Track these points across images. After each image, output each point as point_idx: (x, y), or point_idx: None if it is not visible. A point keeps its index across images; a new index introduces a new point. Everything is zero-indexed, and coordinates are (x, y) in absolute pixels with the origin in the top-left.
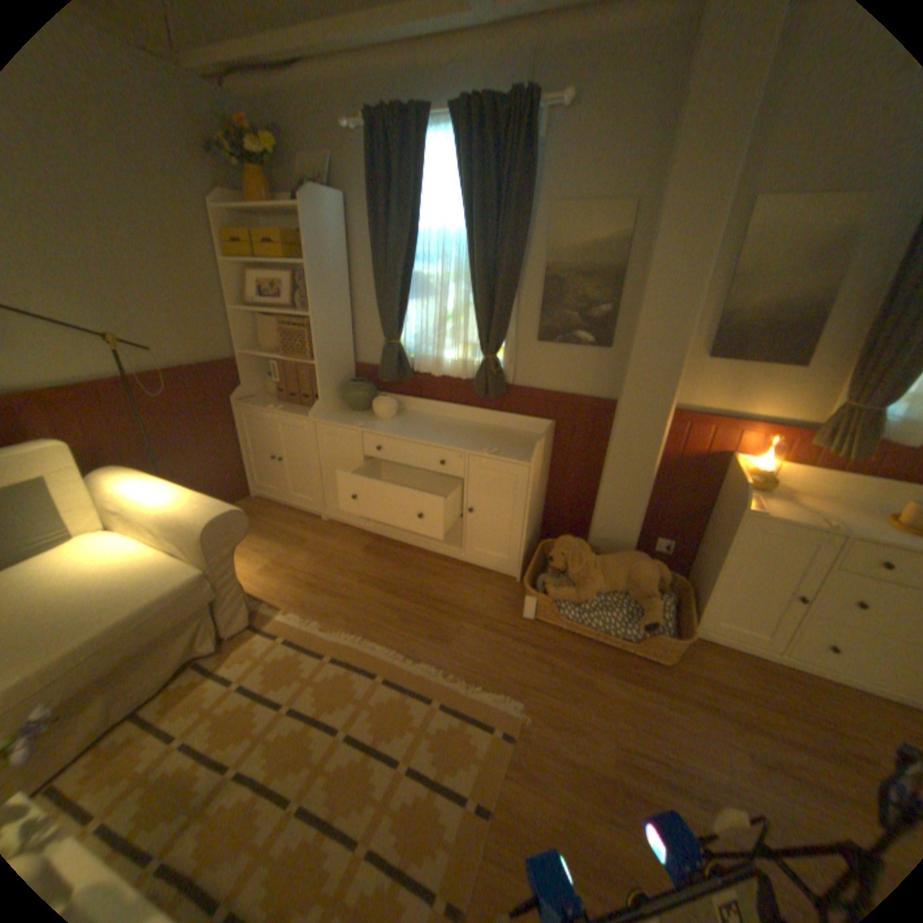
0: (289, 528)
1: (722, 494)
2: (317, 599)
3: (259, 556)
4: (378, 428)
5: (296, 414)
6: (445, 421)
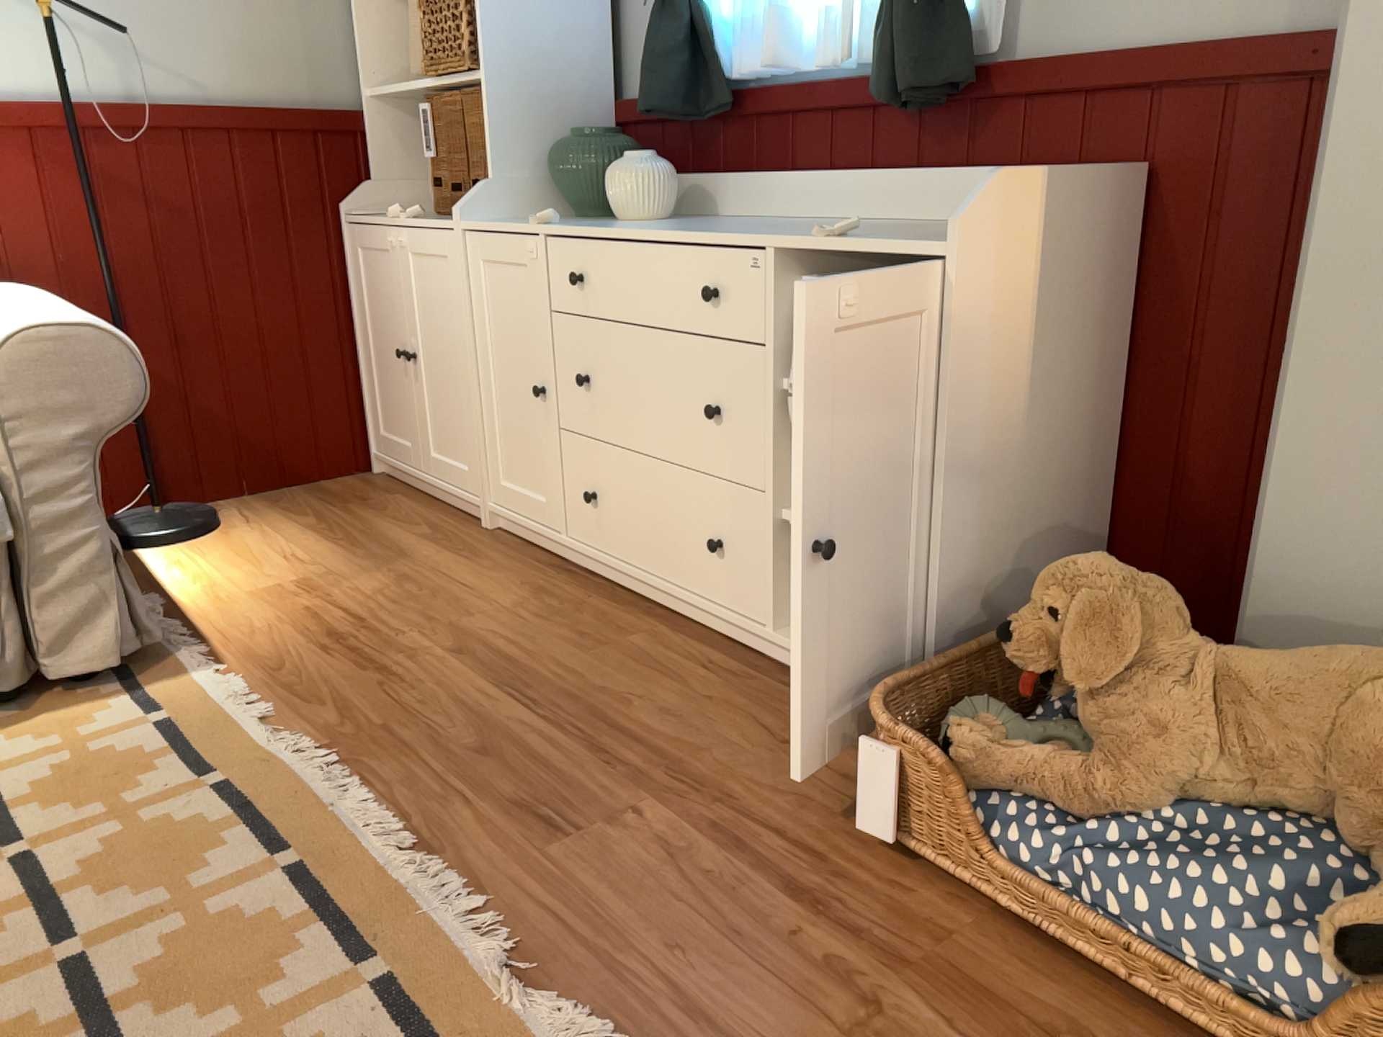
0: (394, 531)
1: None
2: (320, 663)
3: (285, 567)
4: (586, 227)
5: (438, 224)
6: (797, 222)
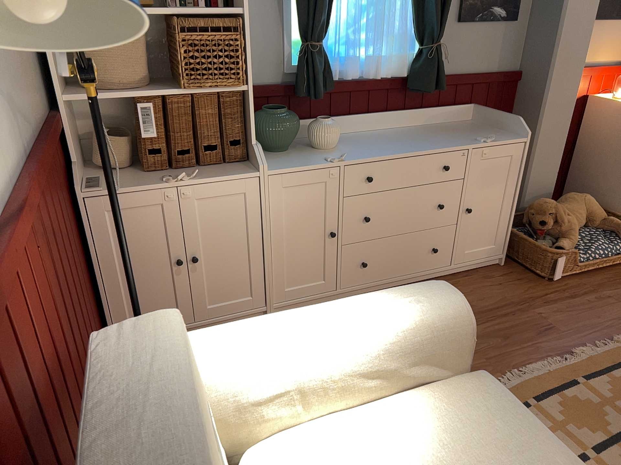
0: None
1: (589, 129)
2: None
3: None
4: (354, 156)
5: (224, 176)
6: (377, 133)
